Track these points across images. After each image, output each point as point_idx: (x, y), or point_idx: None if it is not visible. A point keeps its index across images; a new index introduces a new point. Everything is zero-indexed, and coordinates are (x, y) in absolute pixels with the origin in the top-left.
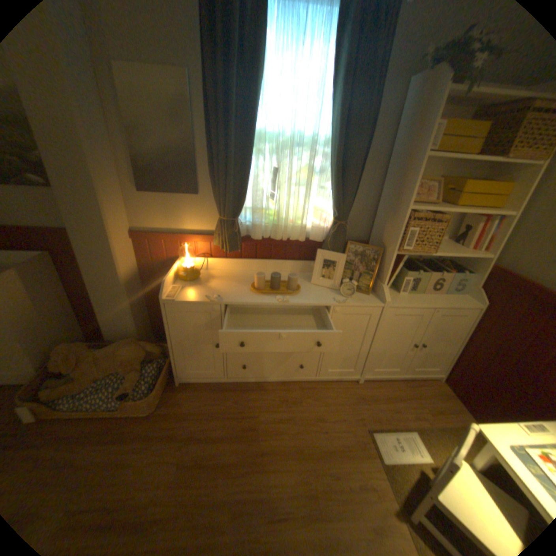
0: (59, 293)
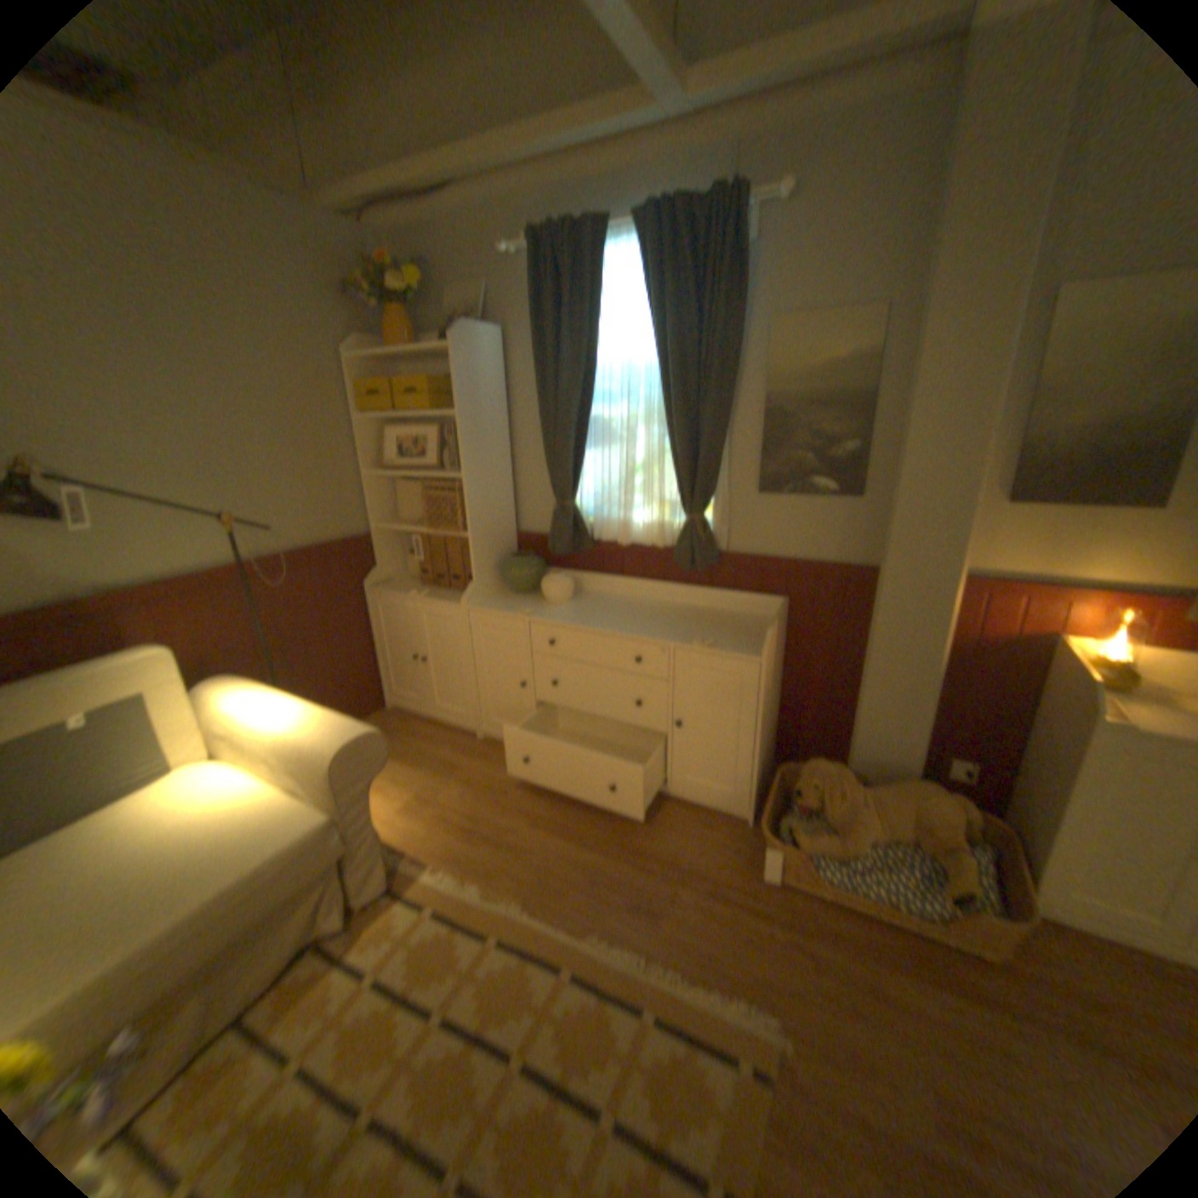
0: (780, 670)
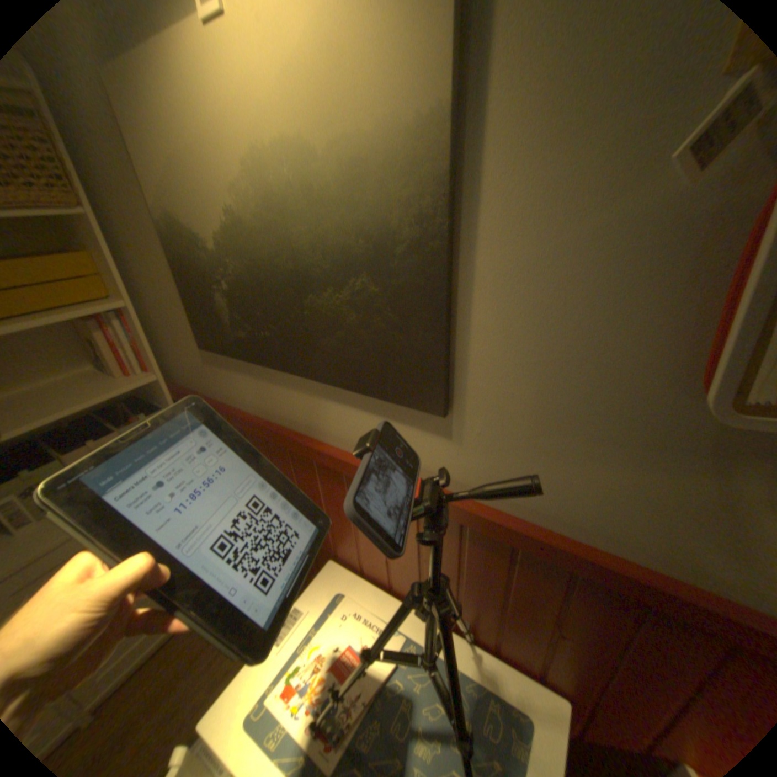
0: None
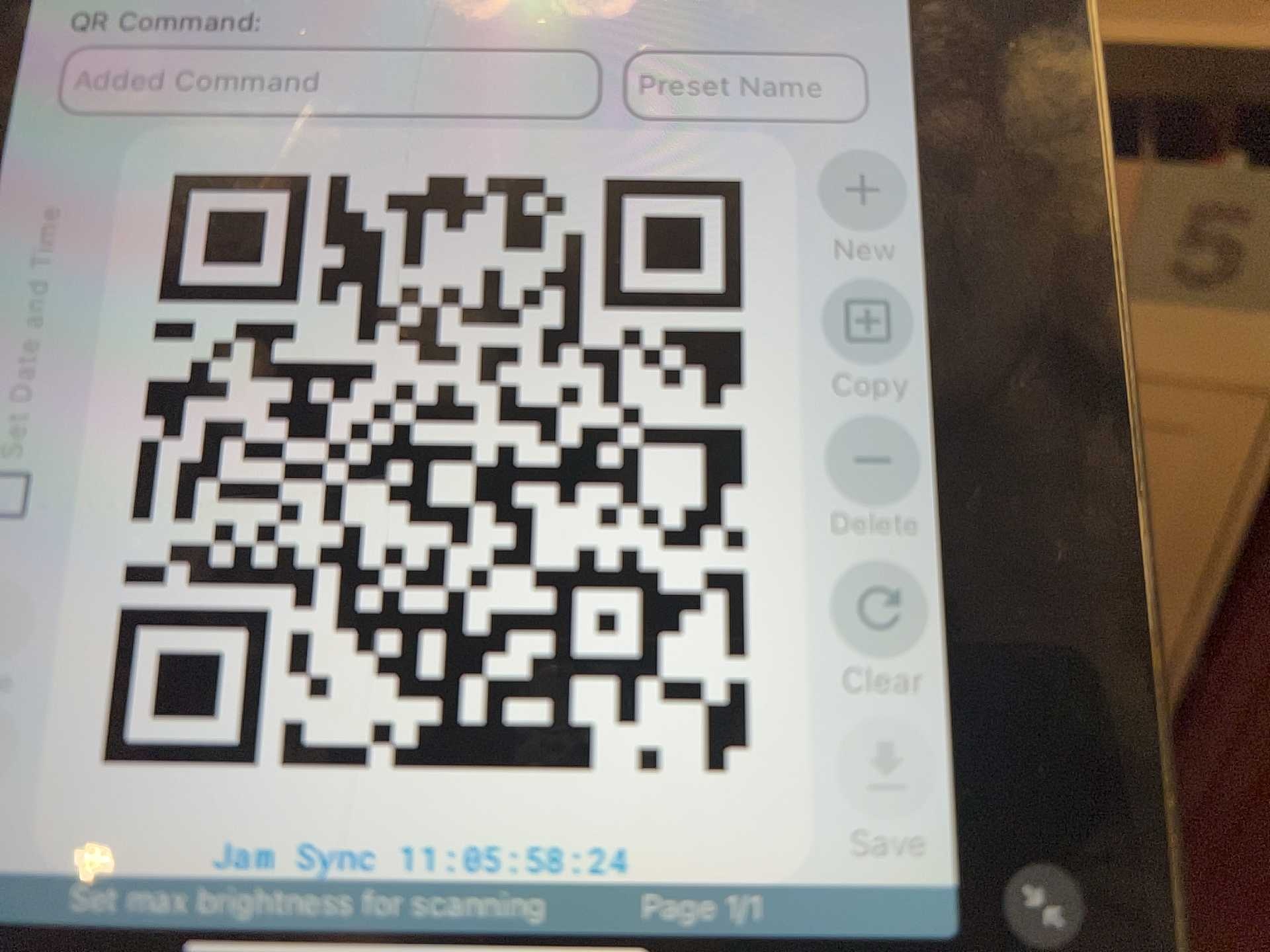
0: None
